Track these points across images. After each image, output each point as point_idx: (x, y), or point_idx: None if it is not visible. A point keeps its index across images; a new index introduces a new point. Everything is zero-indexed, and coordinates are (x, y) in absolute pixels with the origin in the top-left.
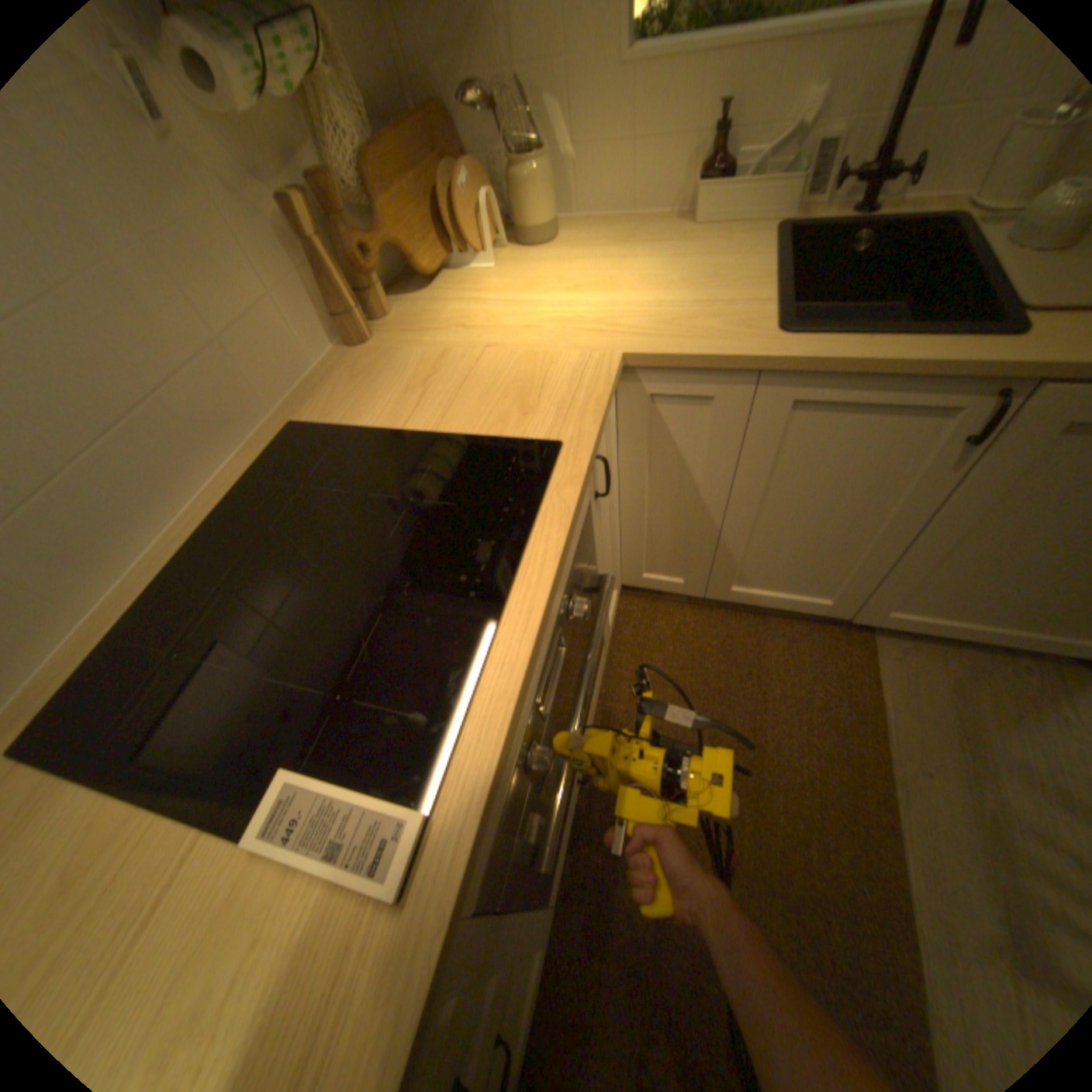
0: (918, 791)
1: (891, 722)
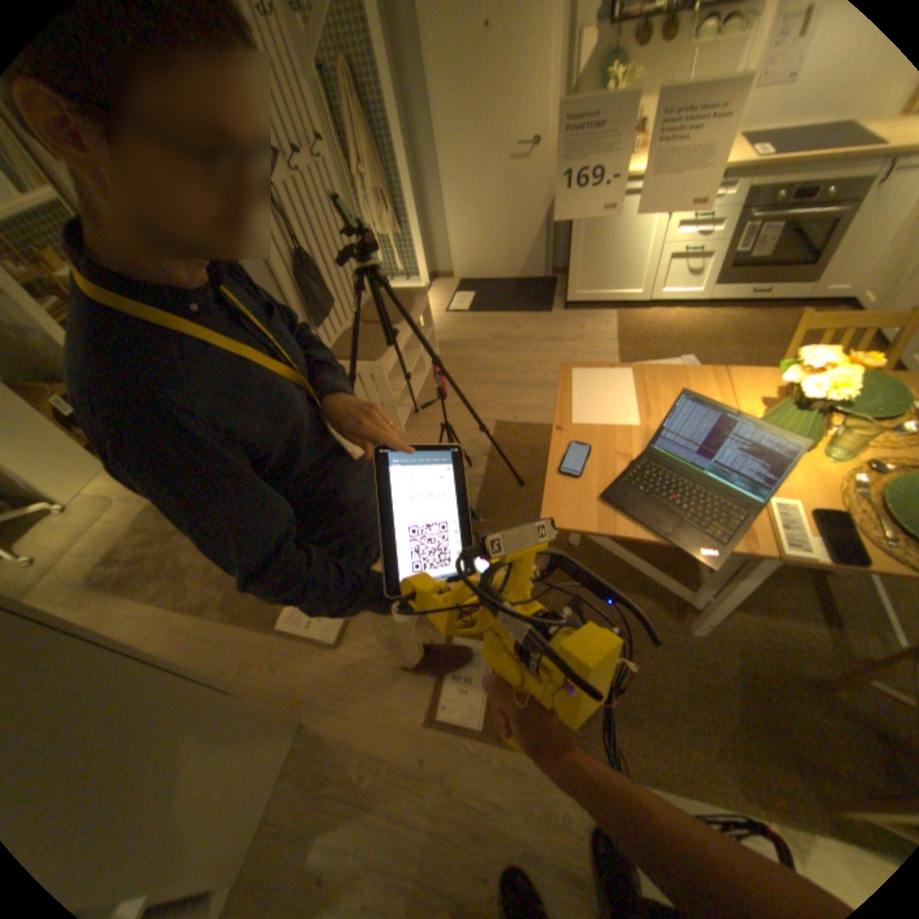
0: None
1: None
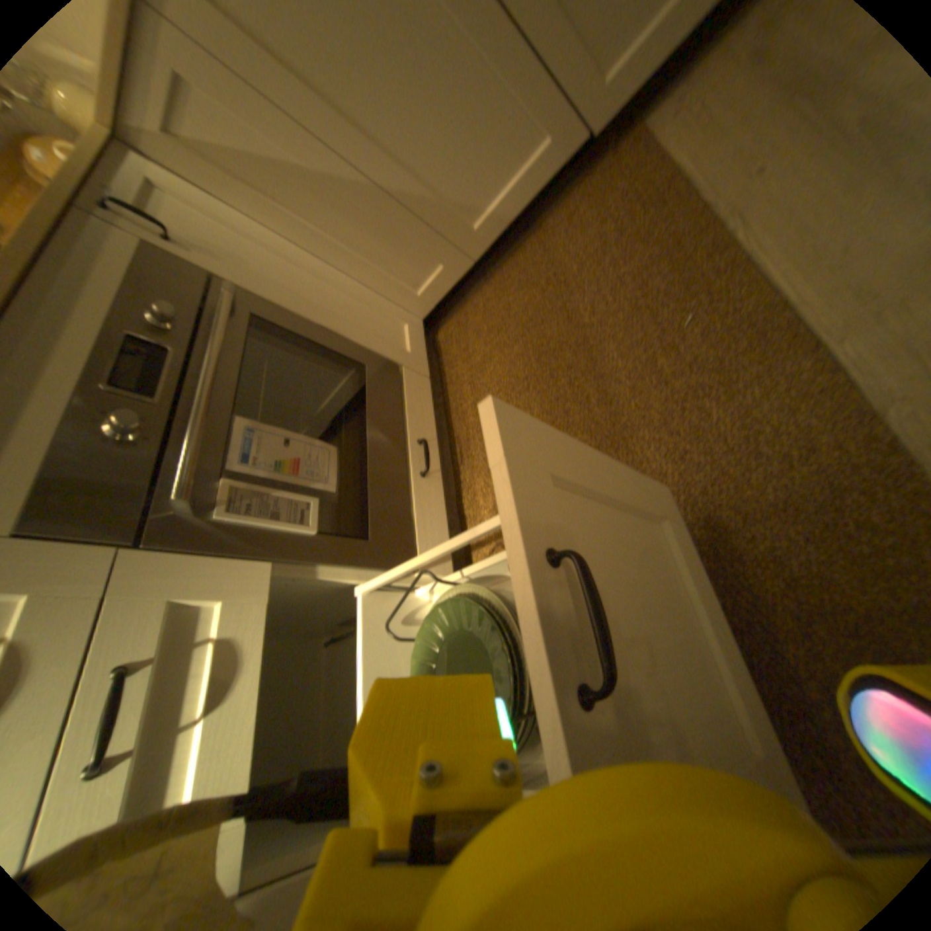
0: (754, 197)
1: (696, 170)
